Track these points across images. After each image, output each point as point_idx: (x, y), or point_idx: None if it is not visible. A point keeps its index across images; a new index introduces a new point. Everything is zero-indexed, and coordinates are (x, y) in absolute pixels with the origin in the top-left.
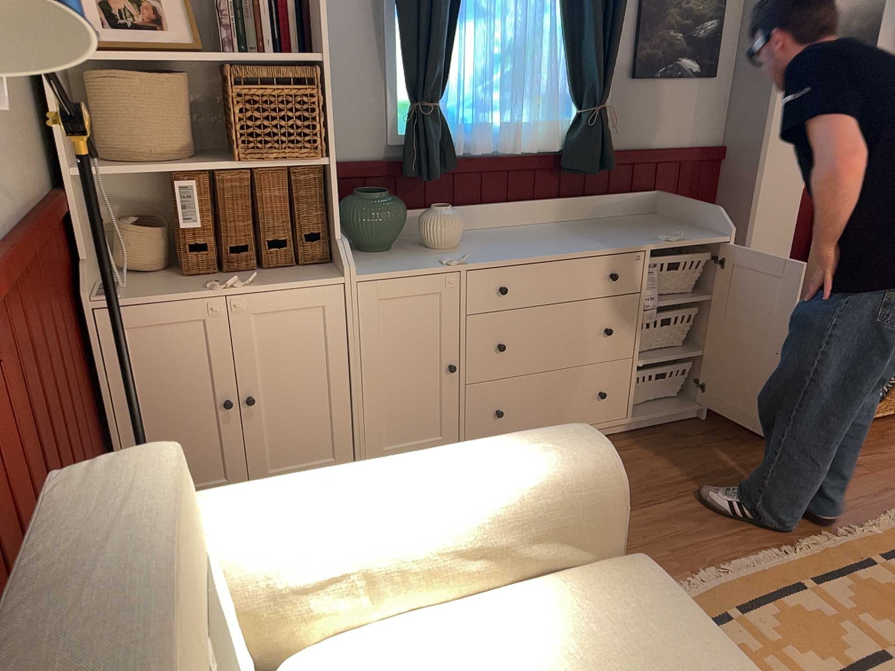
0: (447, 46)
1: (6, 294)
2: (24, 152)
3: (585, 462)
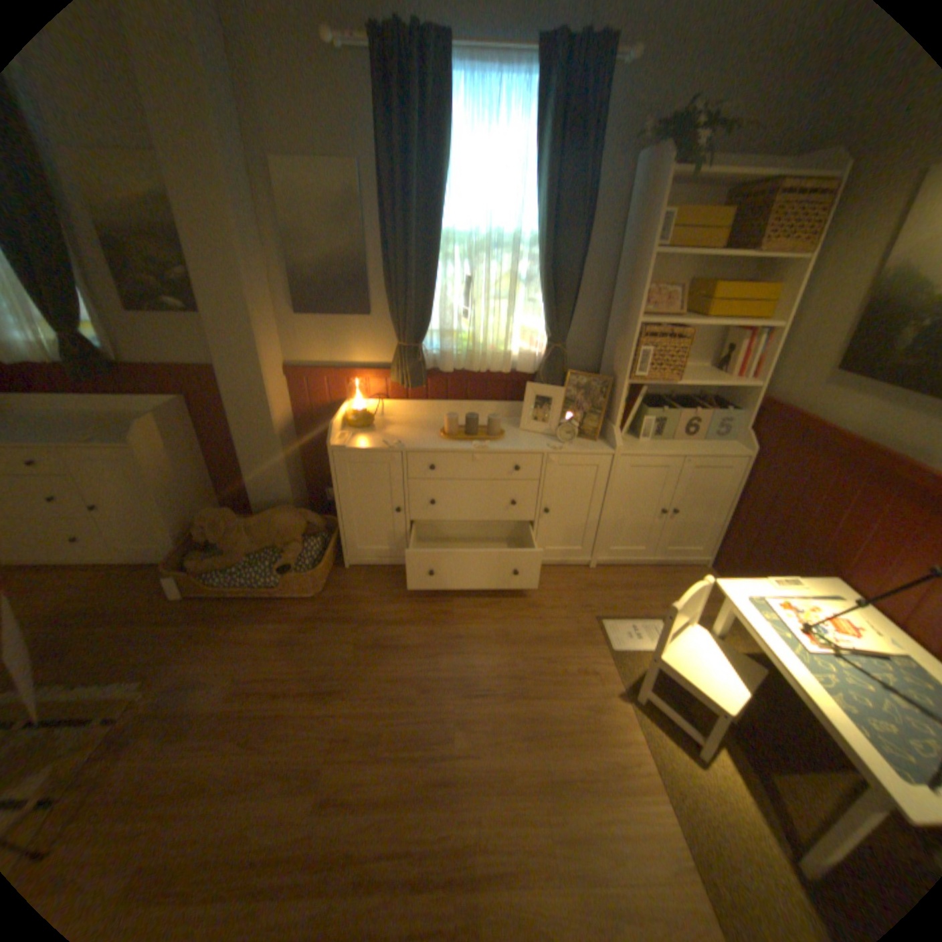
0: None
1: None
2: None
3: None
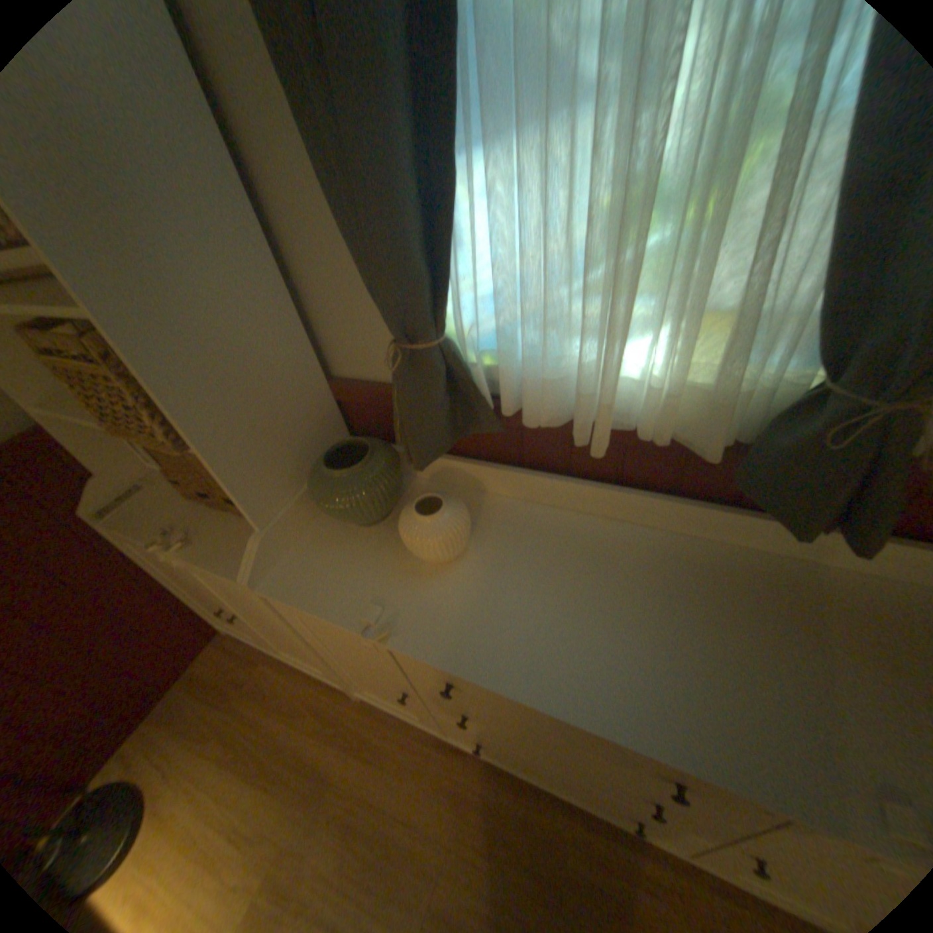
0: (434, 215)
1: None
2: None
3: None
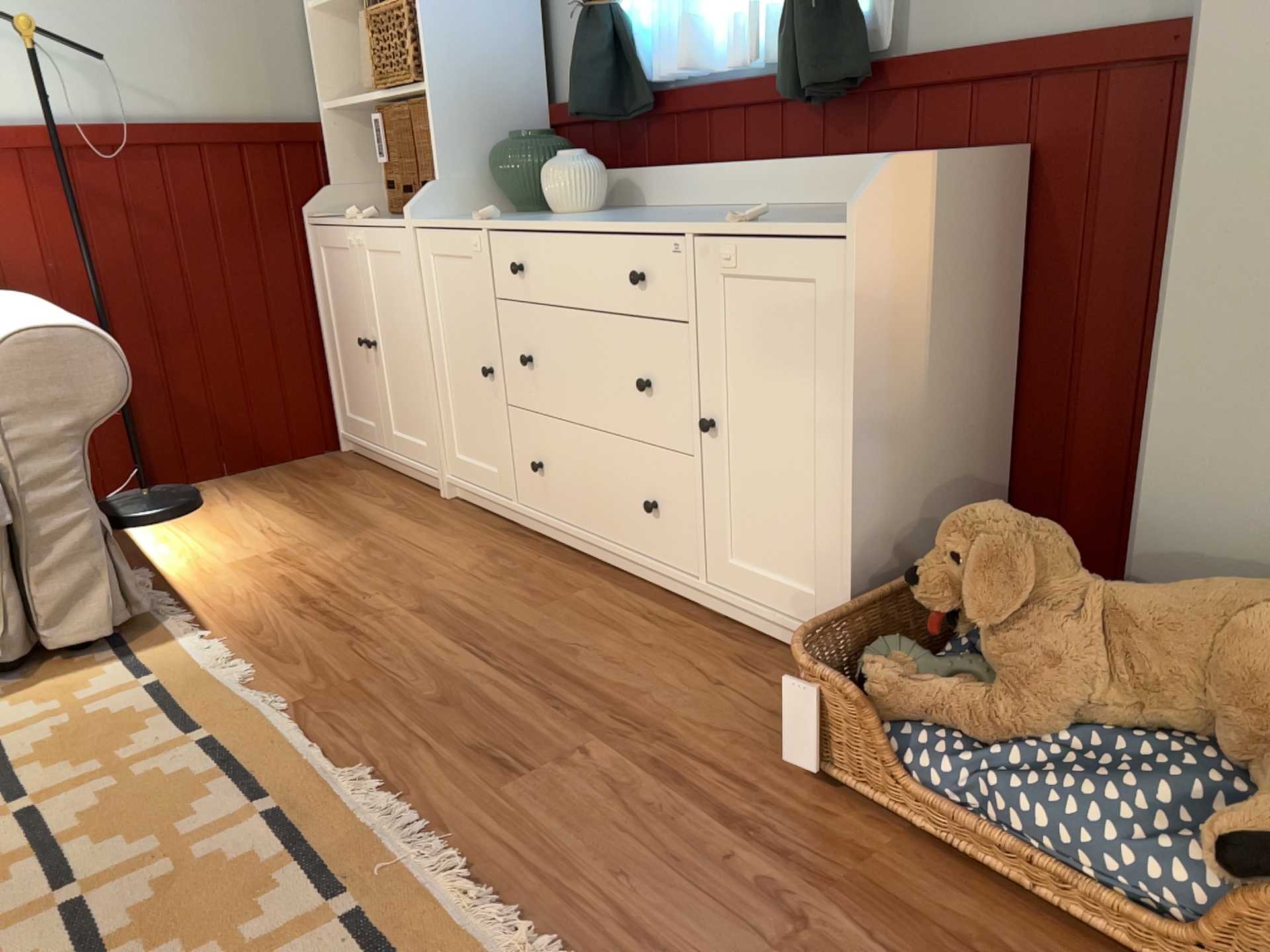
0: None
1: (95, 160)
2: (247, 82)
3: (2, 334)
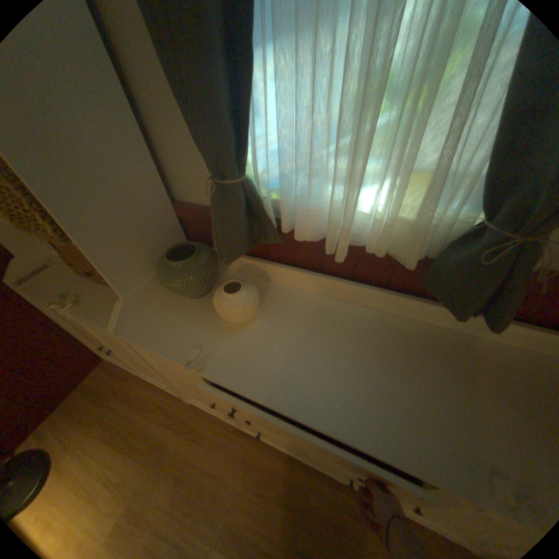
0: (238, 88)
1: None
2: None
3: None
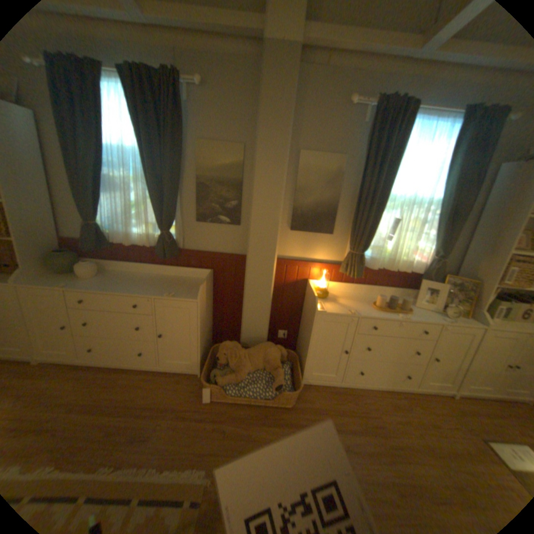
0: (93, 201)
1: None
2: None
3: None
